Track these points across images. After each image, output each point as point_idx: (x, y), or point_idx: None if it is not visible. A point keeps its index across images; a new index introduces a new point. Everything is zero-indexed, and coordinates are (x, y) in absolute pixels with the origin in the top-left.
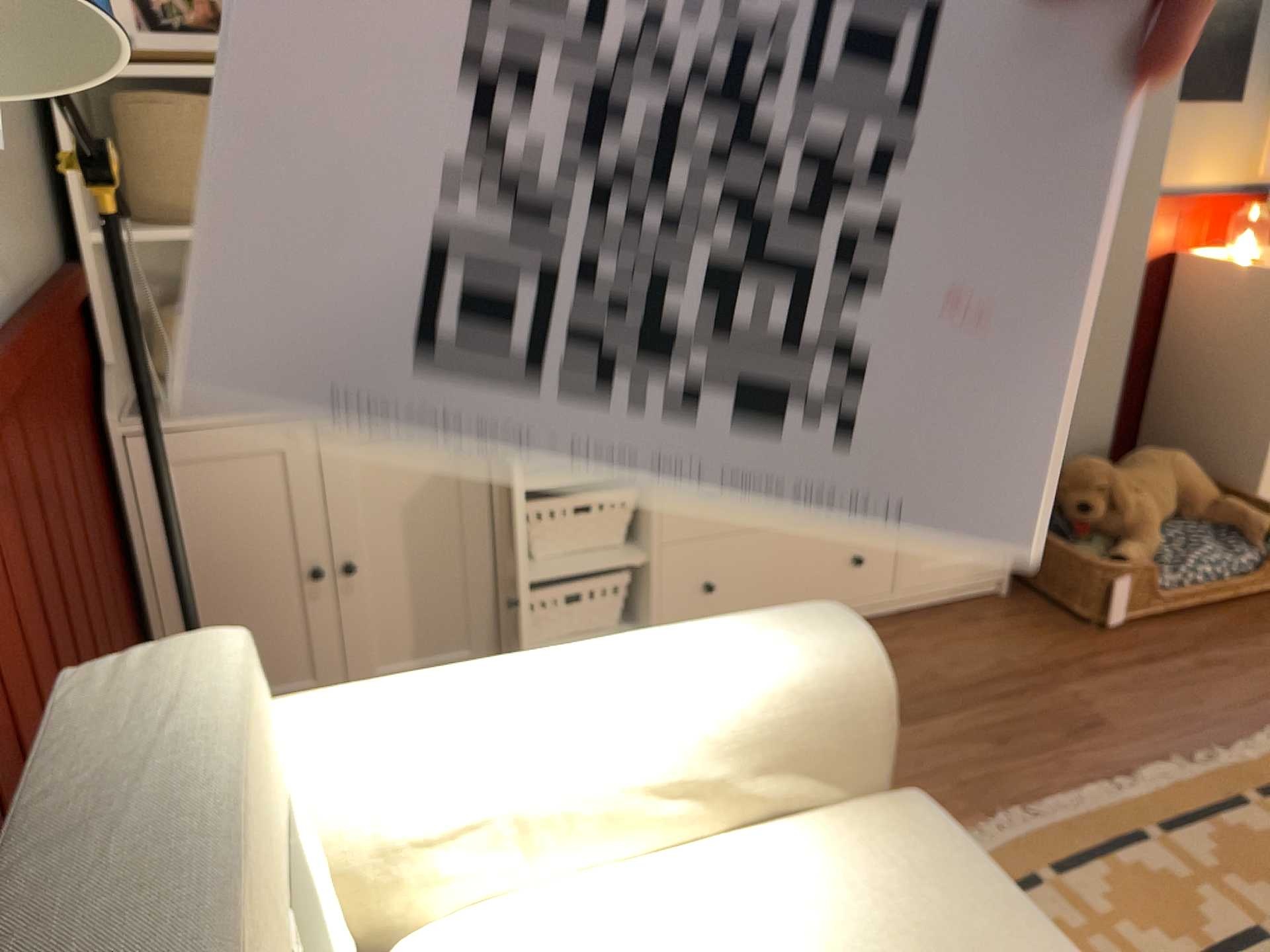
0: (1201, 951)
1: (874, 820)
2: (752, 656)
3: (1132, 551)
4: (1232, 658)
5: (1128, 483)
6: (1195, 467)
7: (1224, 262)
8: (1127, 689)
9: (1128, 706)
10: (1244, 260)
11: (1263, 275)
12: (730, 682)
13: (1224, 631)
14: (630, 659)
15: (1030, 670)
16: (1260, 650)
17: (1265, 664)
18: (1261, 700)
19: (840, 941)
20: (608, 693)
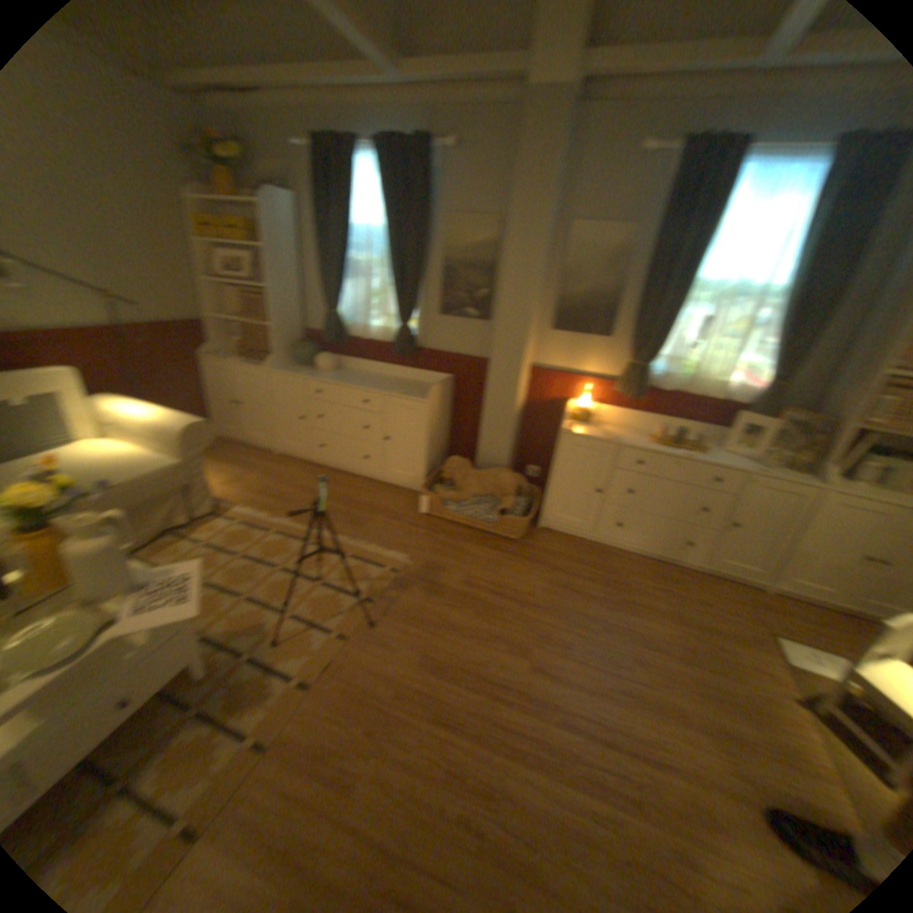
0: (263, 558)
1: (167, 459)
2: (172, 419)
3: (450, 493)
4: (440, 539)
5: (467, 471)
6: (506, 479)
7: (569, 405)
8: (391, 525)
9: (381, 527)
10: (578, 407)
11: (581, 416)
12: (161, 421)
13: (459, 534)
14: (160, 412)
15: (381, 508)
16: (455, 543)
17: (445, 545)
18: (417, 548)
19: (120, 463)
20: (147, 413)
